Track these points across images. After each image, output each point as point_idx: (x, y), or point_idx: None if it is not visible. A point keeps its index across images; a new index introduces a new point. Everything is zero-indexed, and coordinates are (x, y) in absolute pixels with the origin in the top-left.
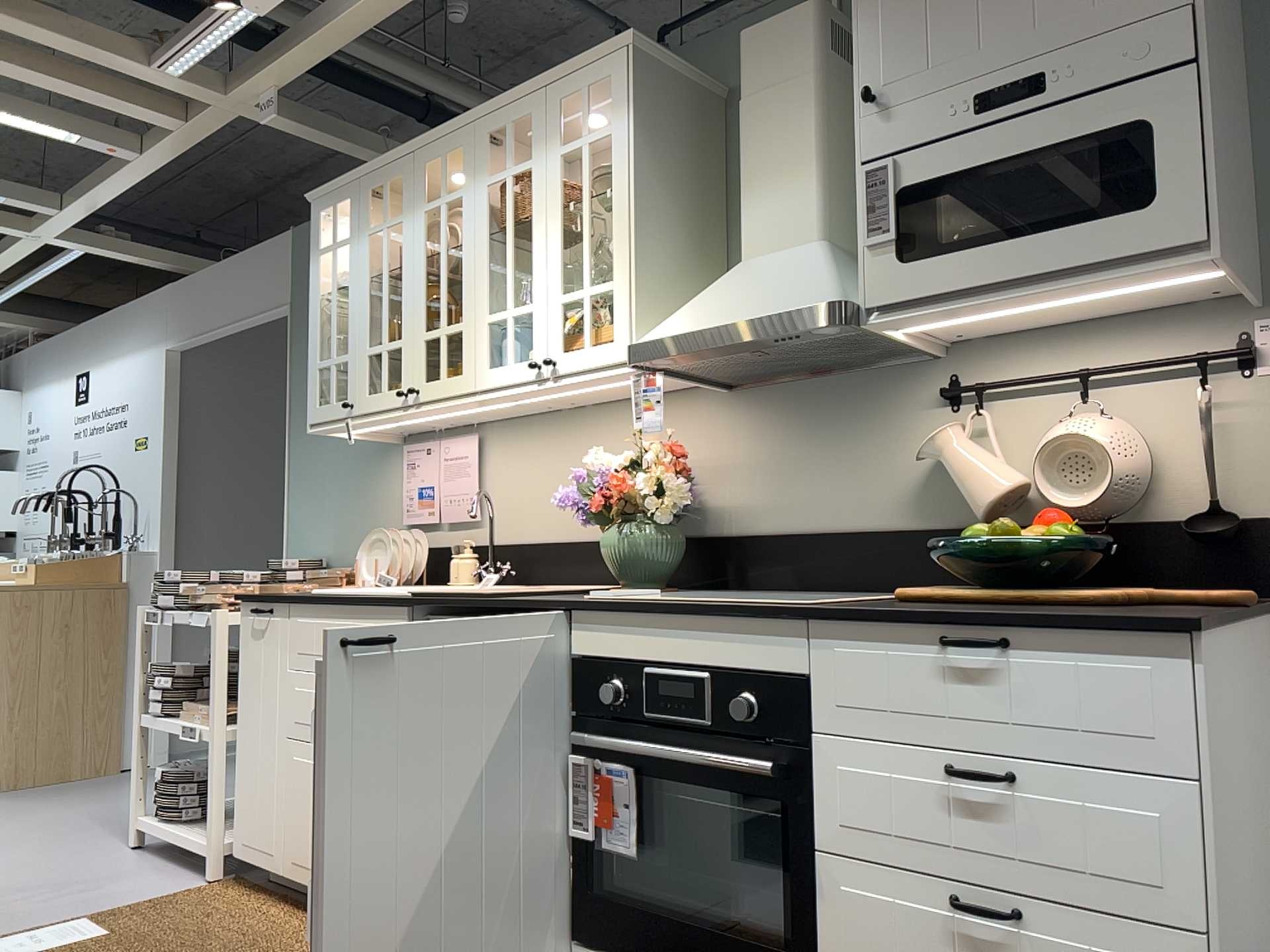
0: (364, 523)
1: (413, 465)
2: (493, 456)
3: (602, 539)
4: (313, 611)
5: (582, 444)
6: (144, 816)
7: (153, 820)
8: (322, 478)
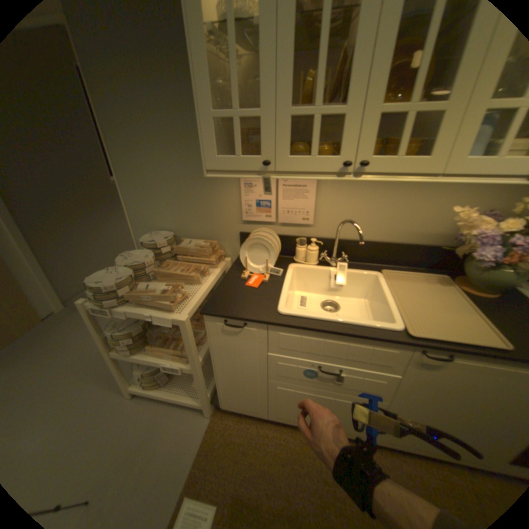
0: (203, 214)
1: (253, 185)
2: (328, 187)
3: (469, 264)
4: (300, 332)
5: (412, 189)
6: (131, 388)
7: (142, 391)
8: (154, 182)
